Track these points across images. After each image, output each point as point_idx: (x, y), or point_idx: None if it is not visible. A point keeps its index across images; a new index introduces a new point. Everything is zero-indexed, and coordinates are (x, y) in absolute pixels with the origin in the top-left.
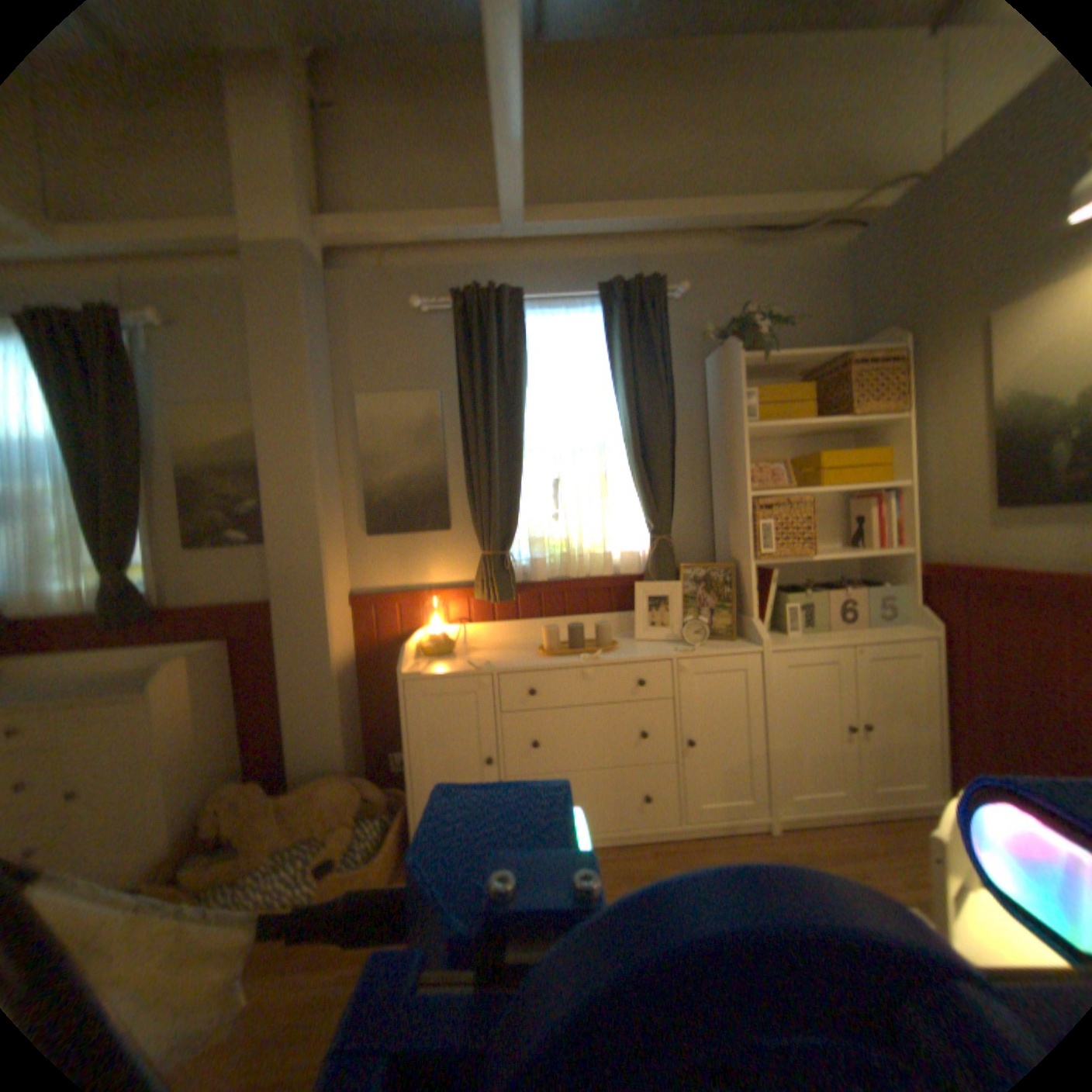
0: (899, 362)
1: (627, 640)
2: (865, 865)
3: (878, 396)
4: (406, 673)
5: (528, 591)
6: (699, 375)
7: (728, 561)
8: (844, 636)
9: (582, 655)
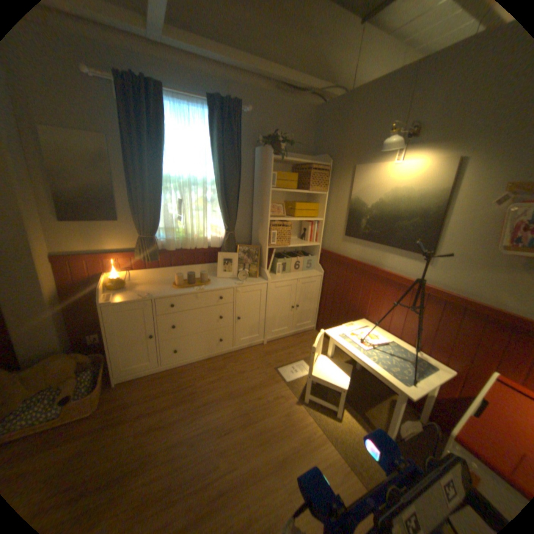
0: (326, 171)
1: (213, 278)
2: (290, 350)
3: (317, 182)
4: (99, 302)
5: (164, 255)
6: (252, 155)
7: (256, 244)
8: (294, 275)
9: (194, 287)
